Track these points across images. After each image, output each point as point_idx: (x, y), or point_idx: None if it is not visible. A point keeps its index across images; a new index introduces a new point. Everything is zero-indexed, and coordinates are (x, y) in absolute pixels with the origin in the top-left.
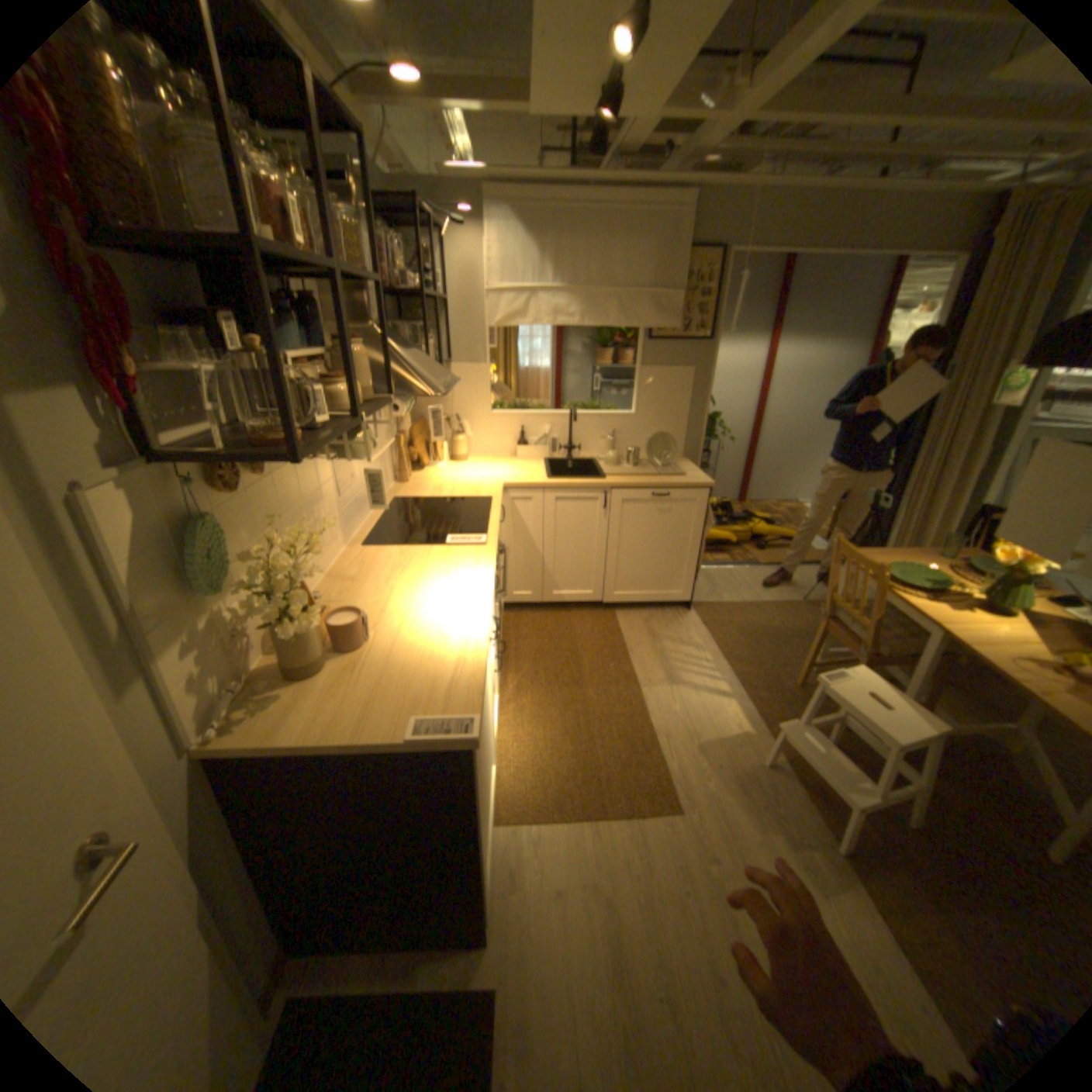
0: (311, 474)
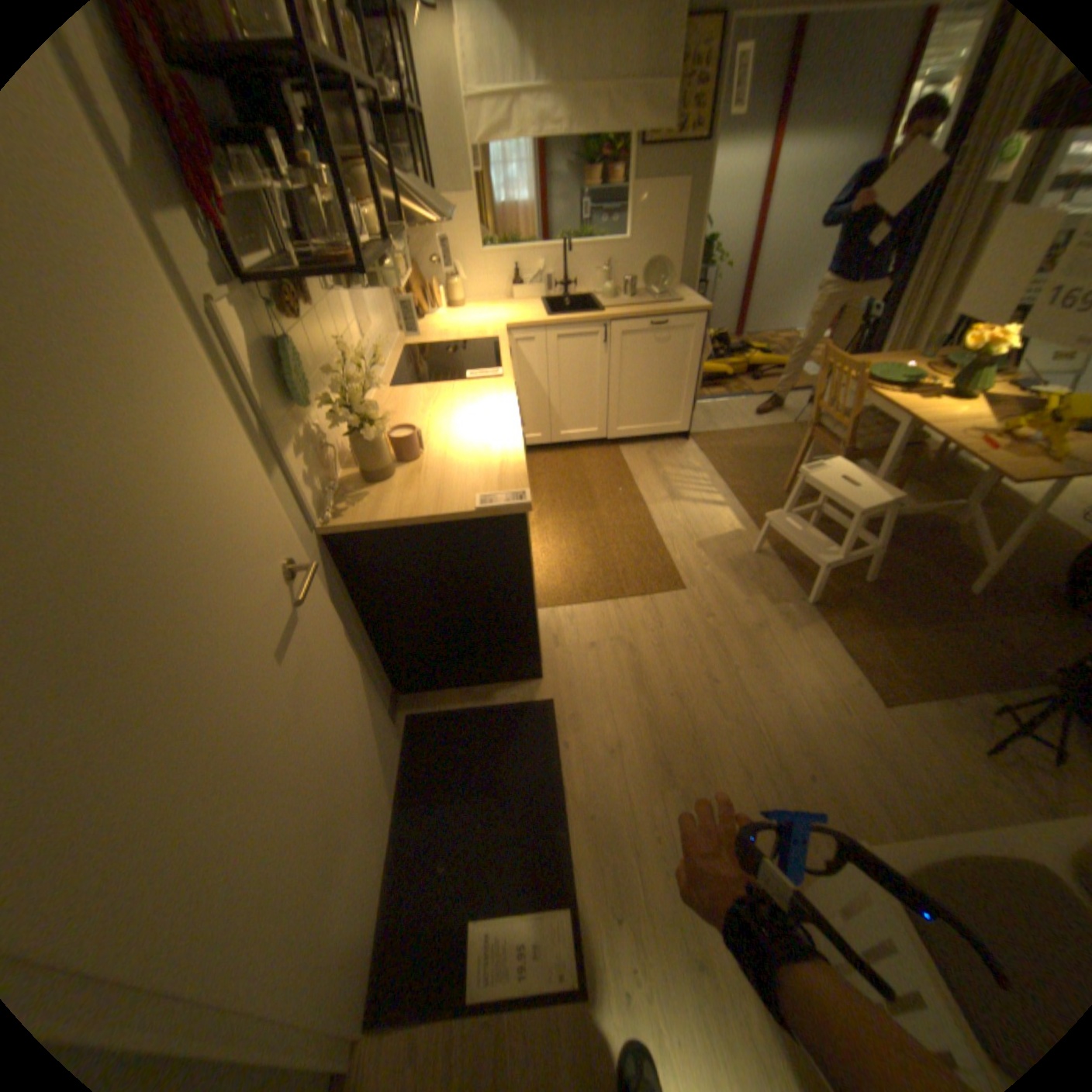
0: (340, 313)
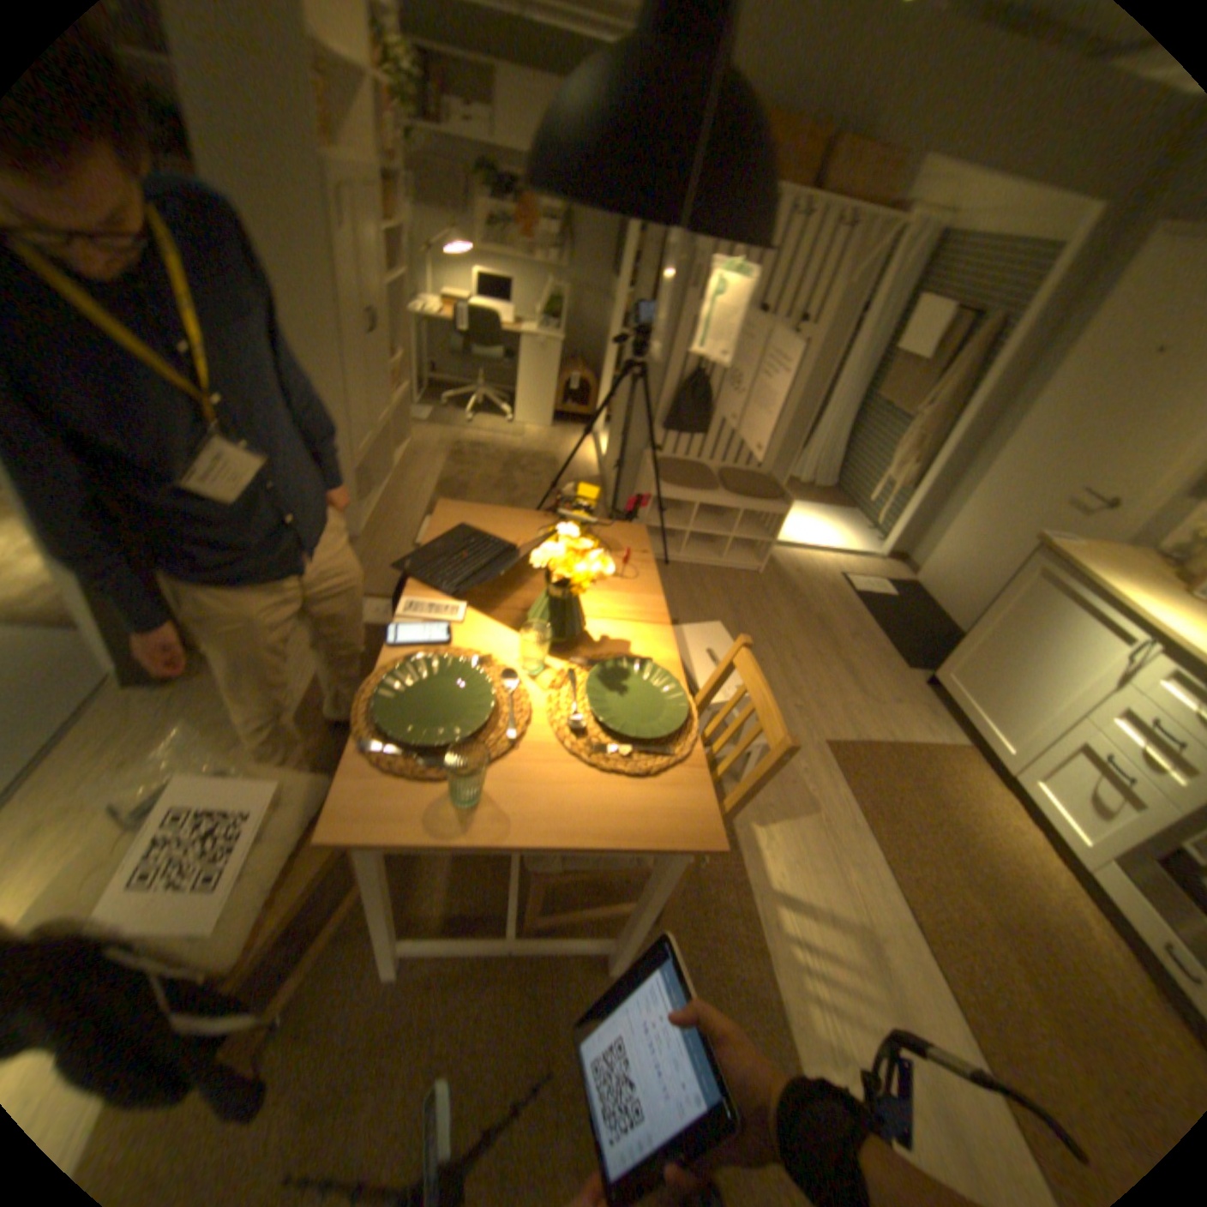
0: None
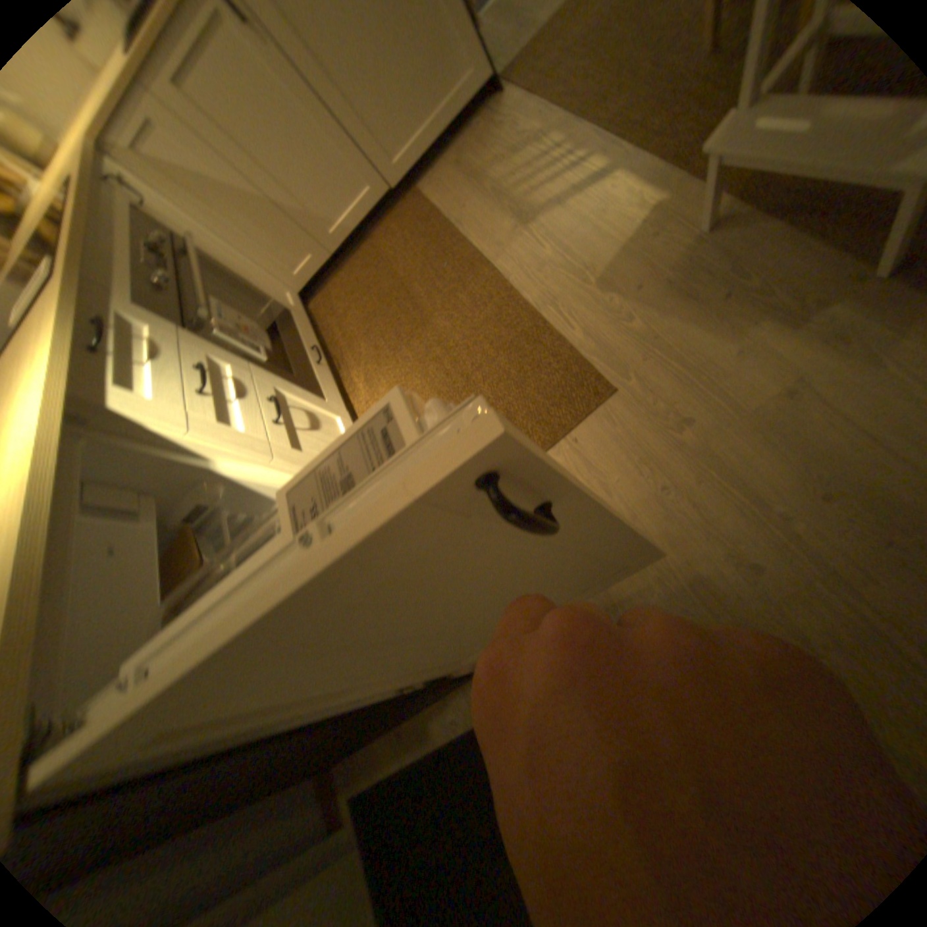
0: None
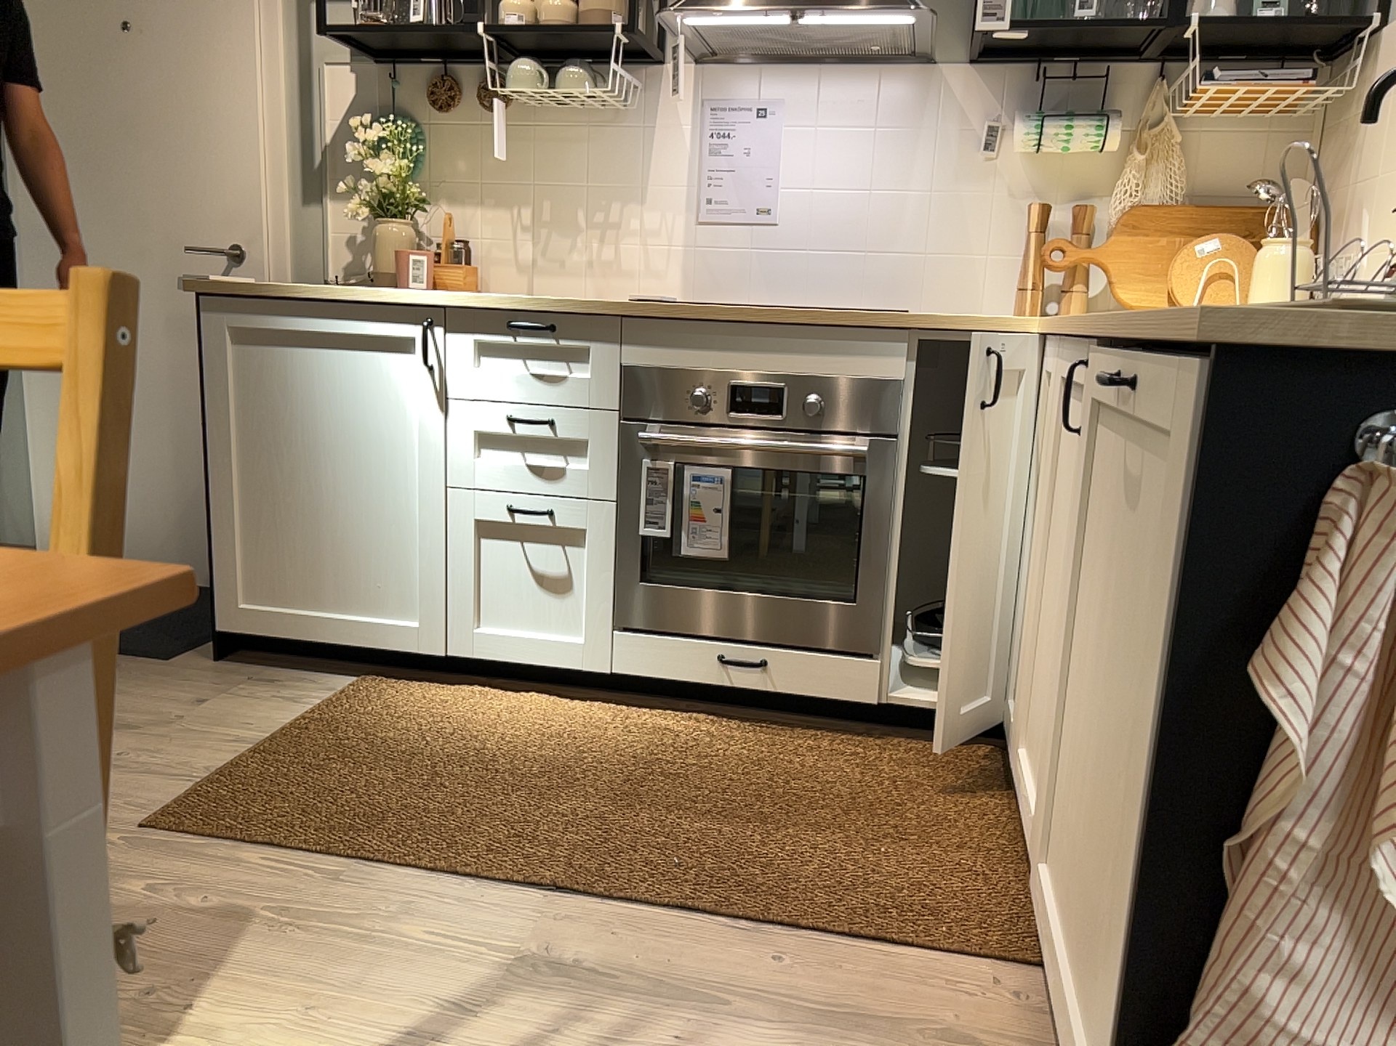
0: (623, 159)
